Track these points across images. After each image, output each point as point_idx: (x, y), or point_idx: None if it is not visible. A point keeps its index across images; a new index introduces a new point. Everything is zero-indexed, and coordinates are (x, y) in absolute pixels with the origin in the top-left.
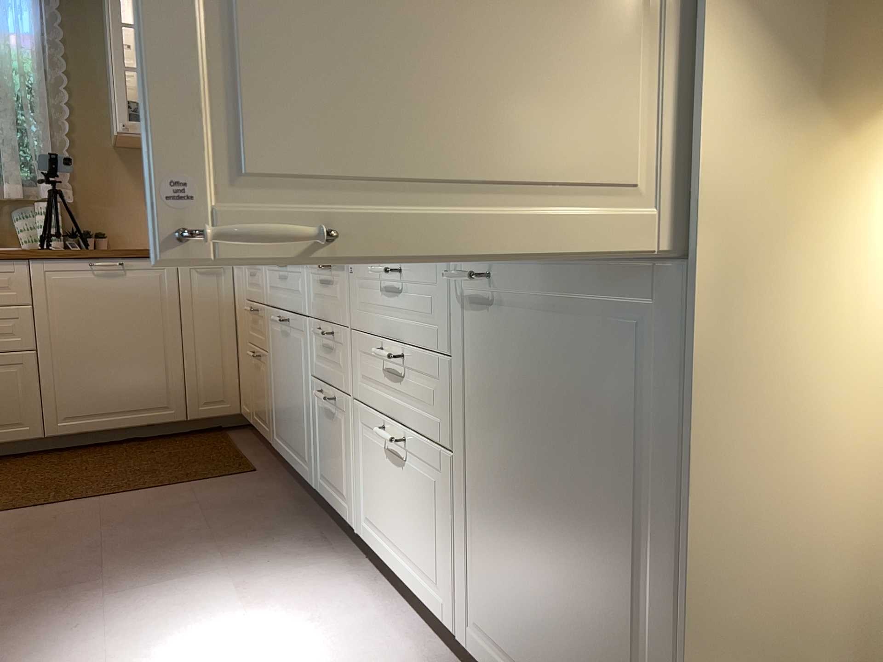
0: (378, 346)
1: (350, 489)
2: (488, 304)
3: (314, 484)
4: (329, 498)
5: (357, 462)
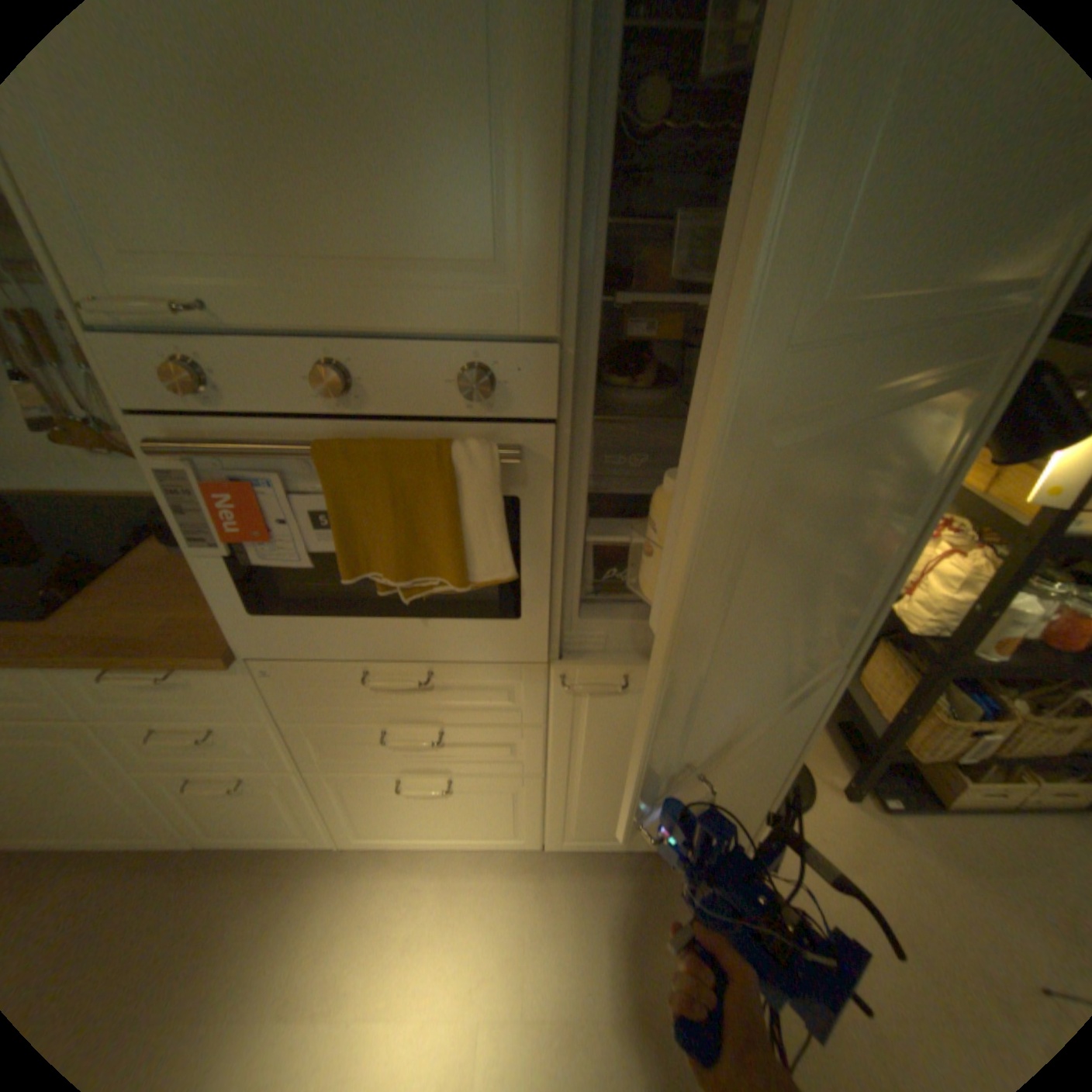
0: (363, 729)
1: (306, 828)
2: (604, 690)
3: (188, 845)
4: (242, 845)
5: (318, 810)
